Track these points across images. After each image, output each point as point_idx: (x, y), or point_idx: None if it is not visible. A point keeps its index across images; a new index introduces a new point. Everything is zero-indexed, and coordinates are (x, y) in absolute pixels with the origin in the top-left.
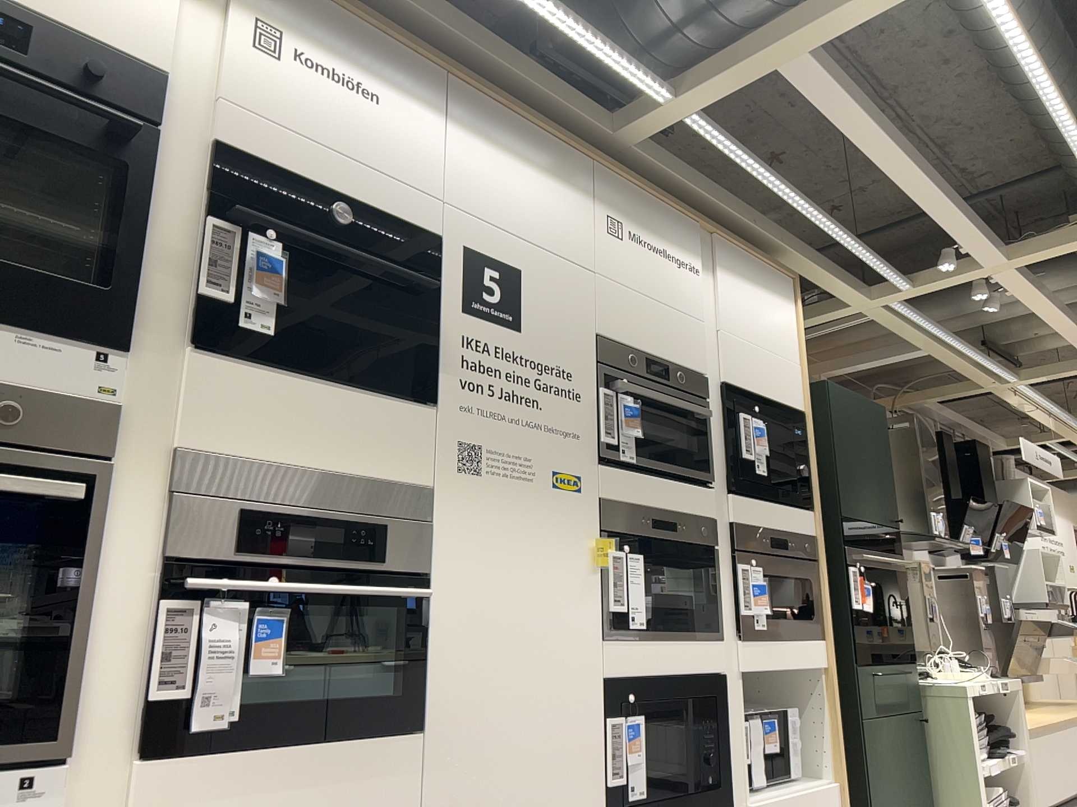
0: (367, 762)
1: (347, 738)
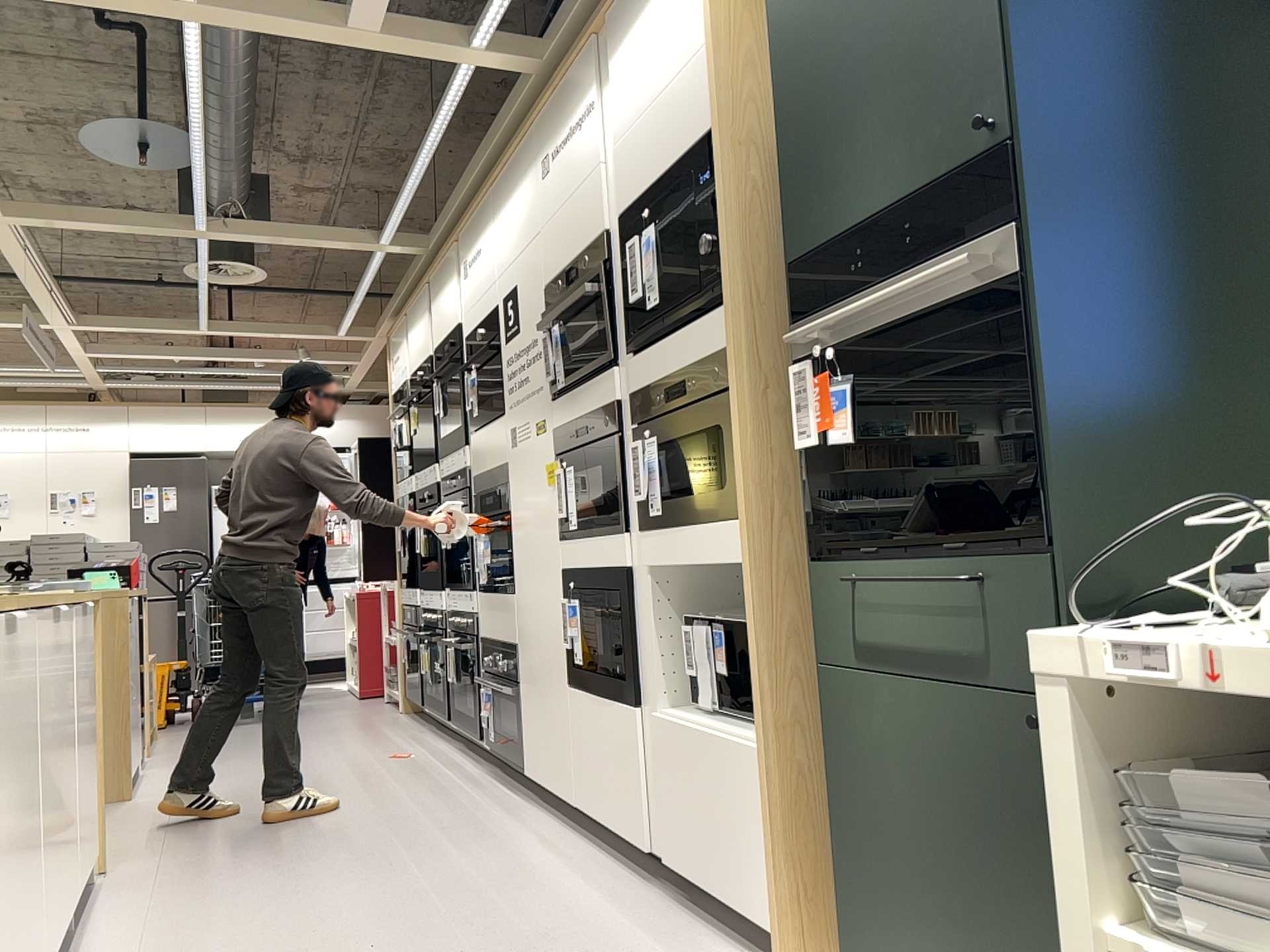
0: (505, 605)
1: (501, 593)
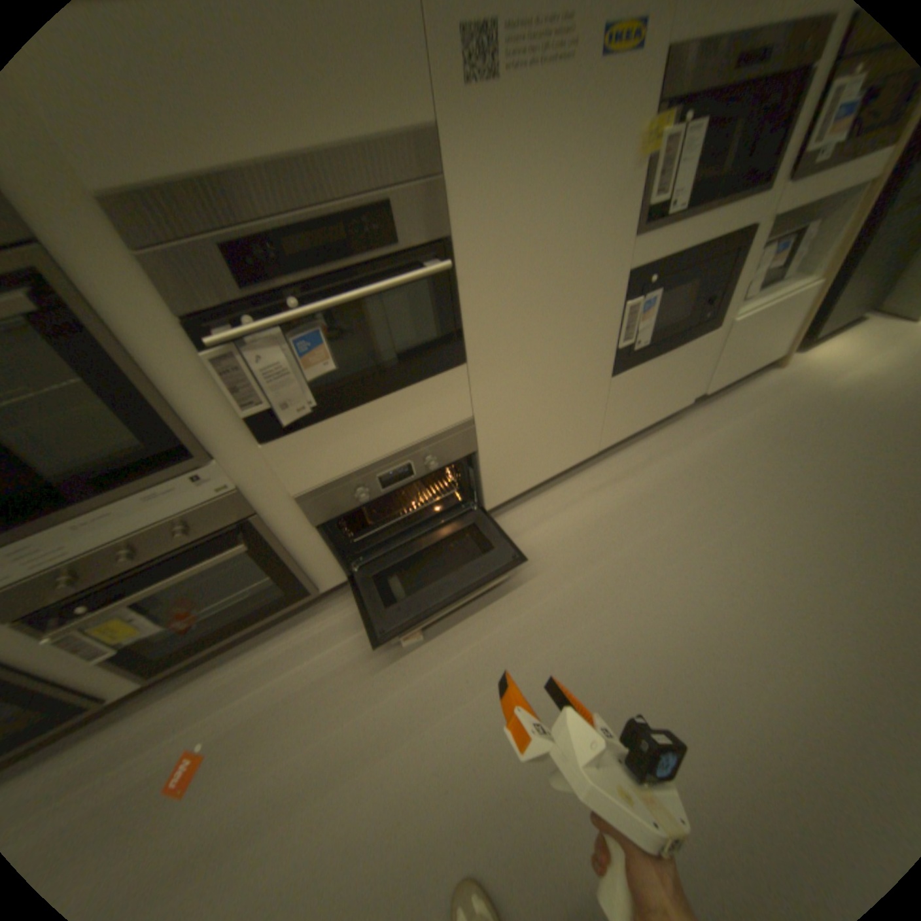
0: (424, 394)
1: (404, 386)
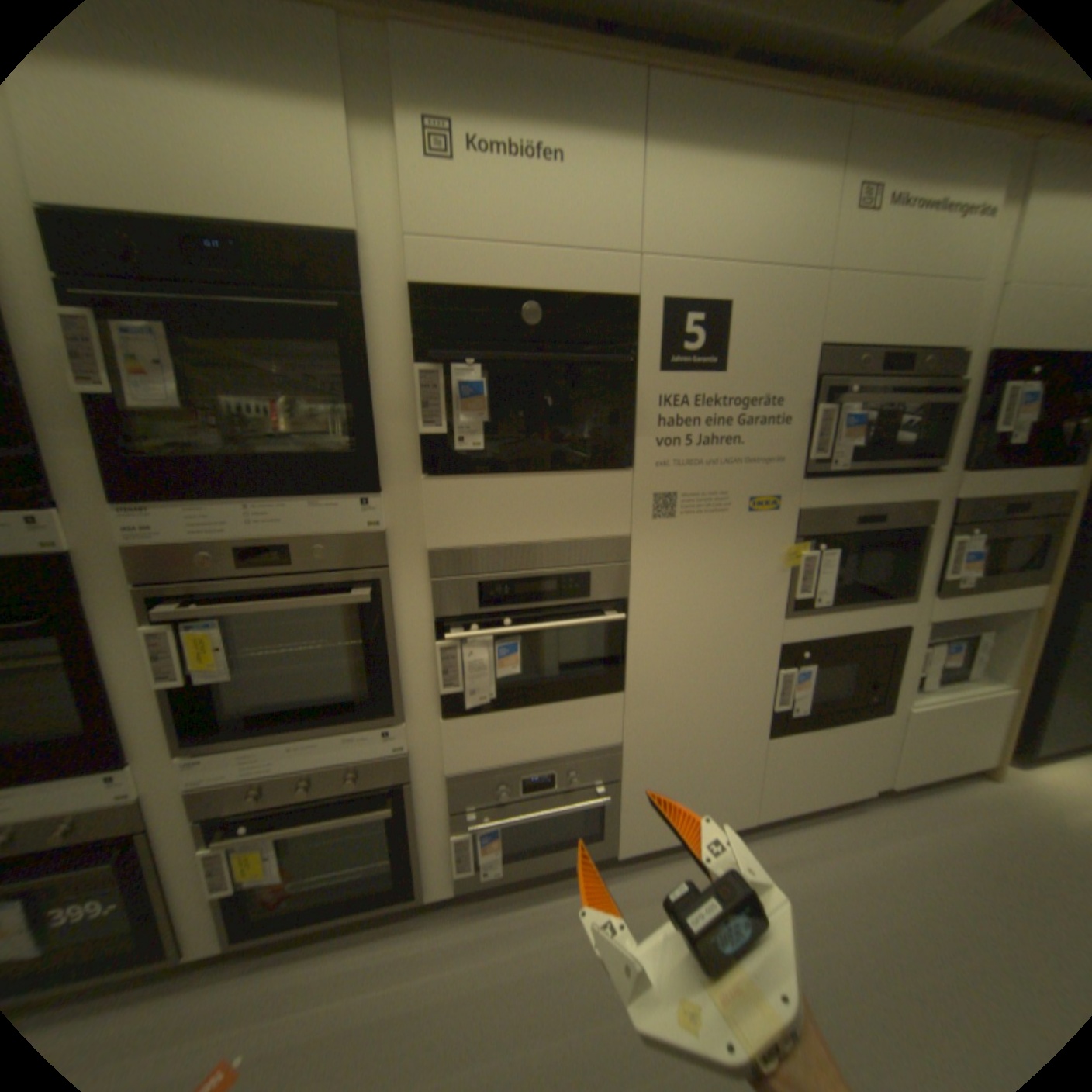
0: (582, 711)
1: (568, 699)
